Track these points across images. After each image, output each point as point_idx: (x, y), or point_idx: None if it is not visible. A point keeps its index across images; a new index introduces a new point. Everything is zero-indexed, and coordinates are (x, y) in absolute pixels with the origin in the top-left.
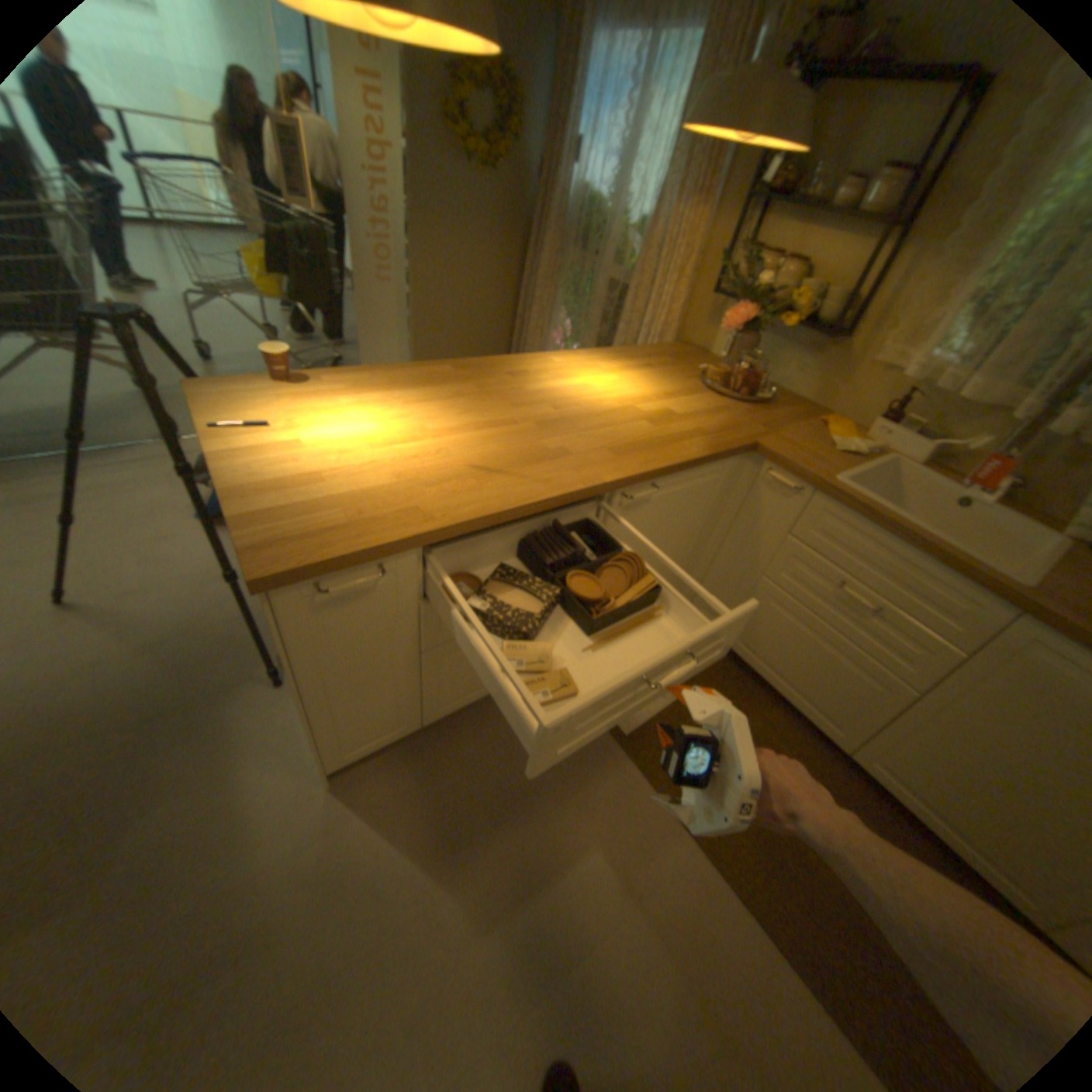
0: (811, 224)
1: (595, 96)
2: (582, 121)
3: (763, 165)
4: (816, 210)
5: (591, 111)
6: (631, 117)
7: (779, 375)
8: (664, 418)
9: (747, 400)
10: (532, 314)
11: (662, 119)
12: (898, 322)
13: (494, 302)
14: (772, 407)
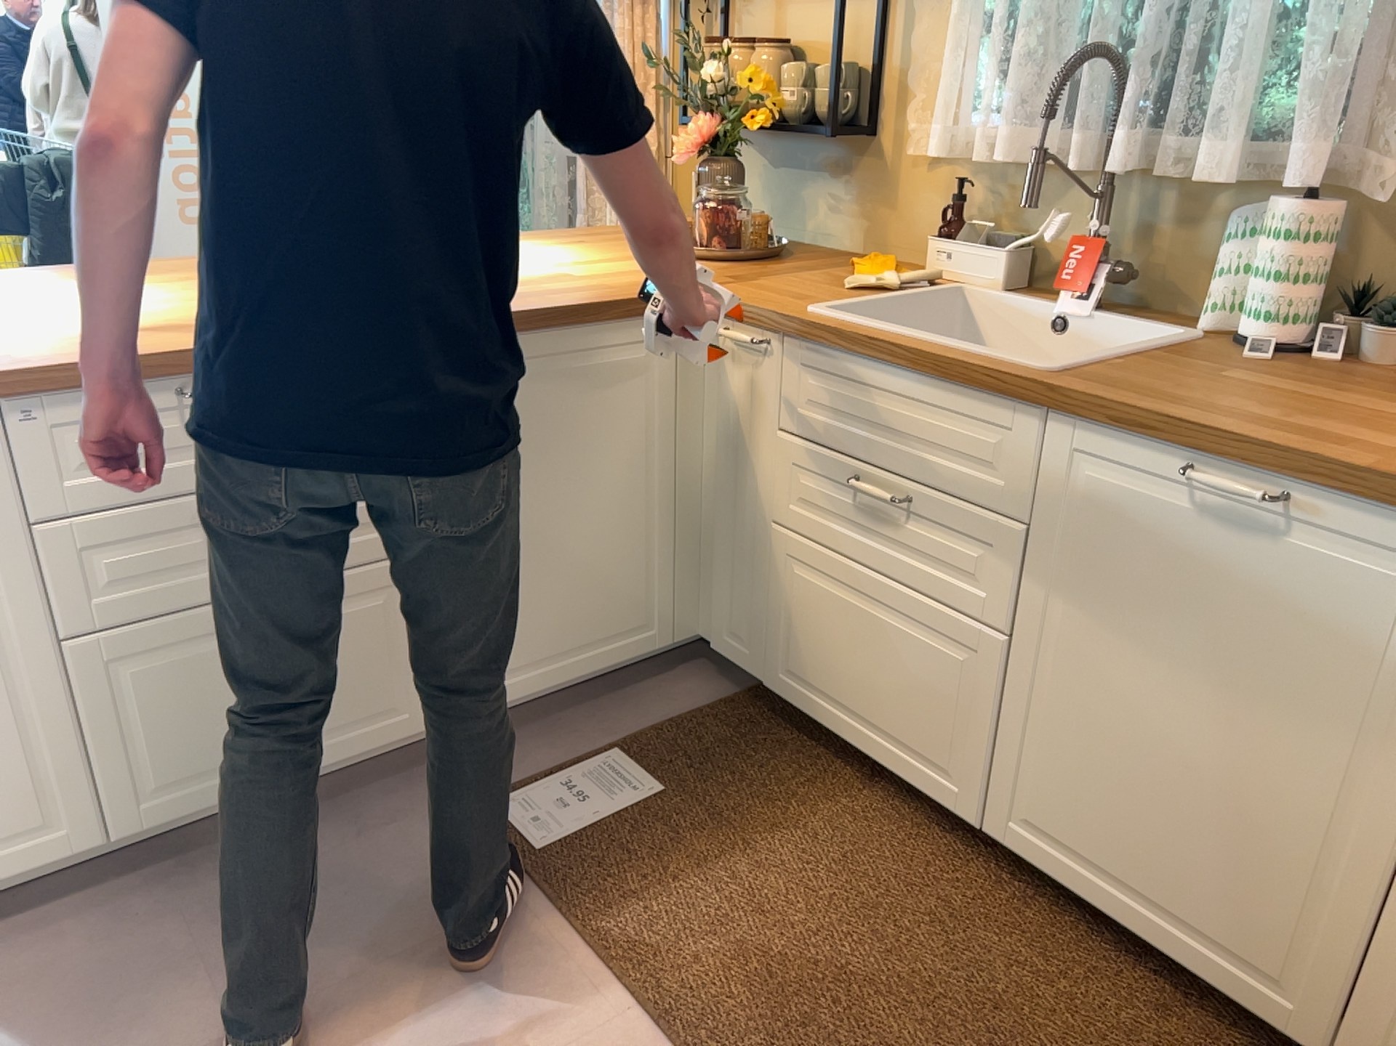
0: None
1: None
2: None
3: None
4: None
5: None
6: None
7: (809, 228)
8: (544, 279)
9: (726, 258)
10: None
11: None
12: (919, 97)
13: None
14: (771, 262)
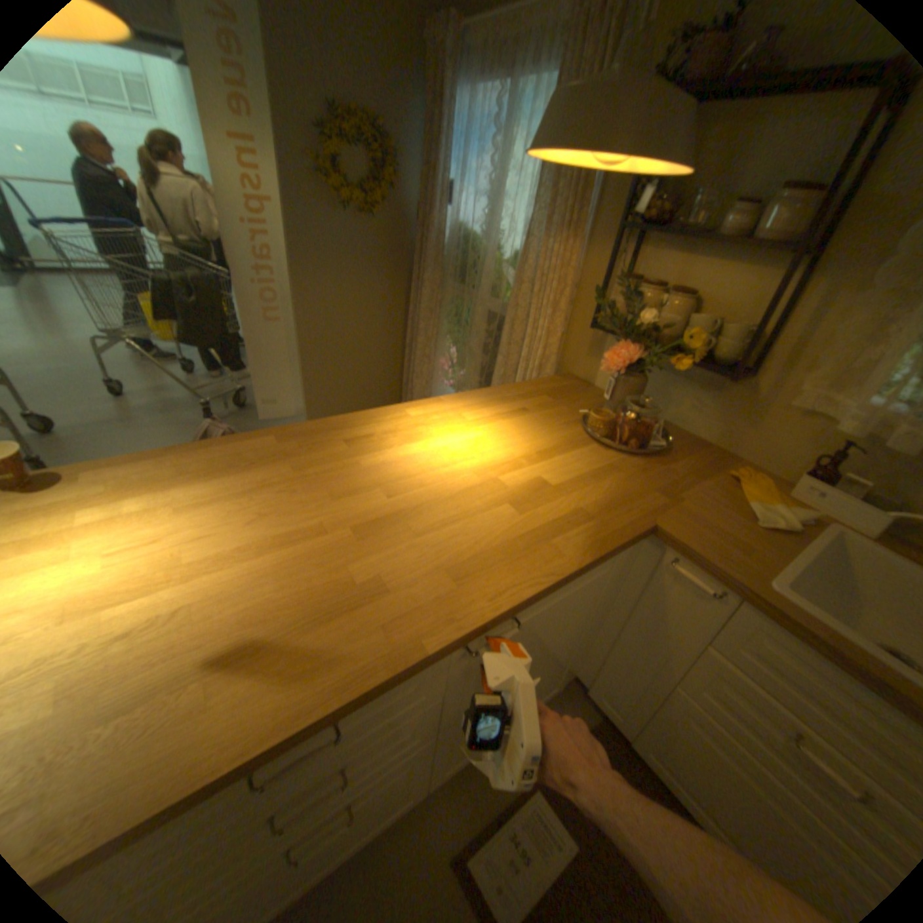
0: (695, 253)
1: (461, 144)
2: (452, 167)
3: (634, 195)
4: (699, 239)
5: (459, 158)
6: (496, 160)
7: (672, 412)
8: (534, 495)
9: (638, 452)
10: (417, 344)
11: (525, 159)
12: (817, 361)
13: (382, 334)
14: (668, 458)
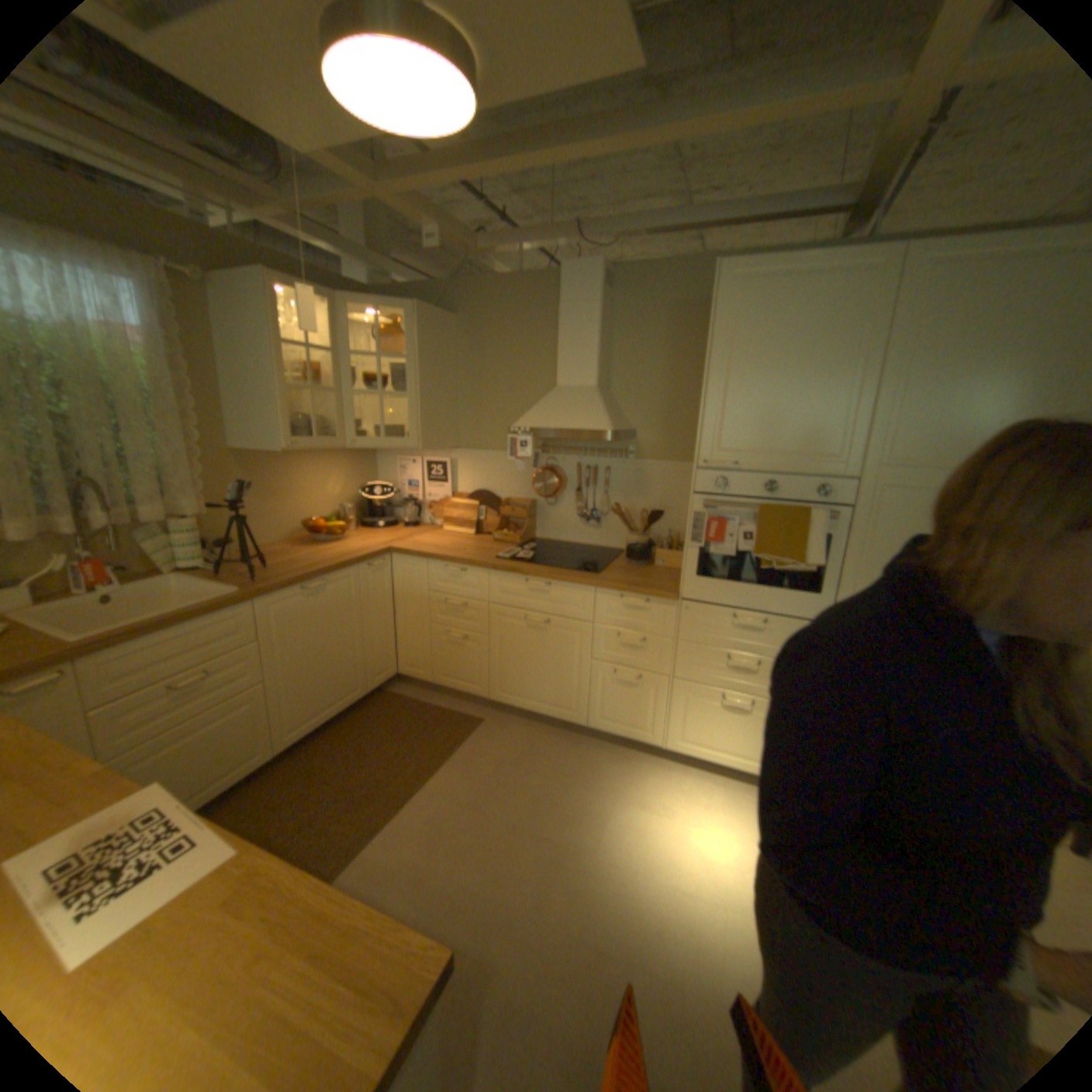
0: None
1: None
2: None
3: None
4: None
5: None
6: None
7: None
8: None
9: None
10: None
11: None
12: None
13: None
14: None
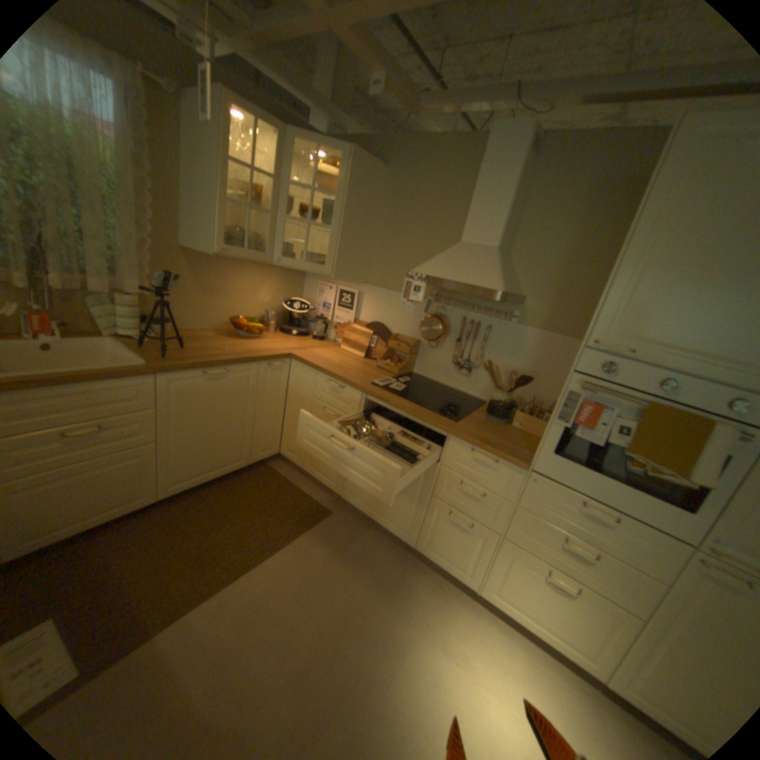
0: None
1: None
2: None
3: None
4: None
5: None
6: None
7: None
8: None
9: None
10: None
11: None
12: None
13: None
14: None
